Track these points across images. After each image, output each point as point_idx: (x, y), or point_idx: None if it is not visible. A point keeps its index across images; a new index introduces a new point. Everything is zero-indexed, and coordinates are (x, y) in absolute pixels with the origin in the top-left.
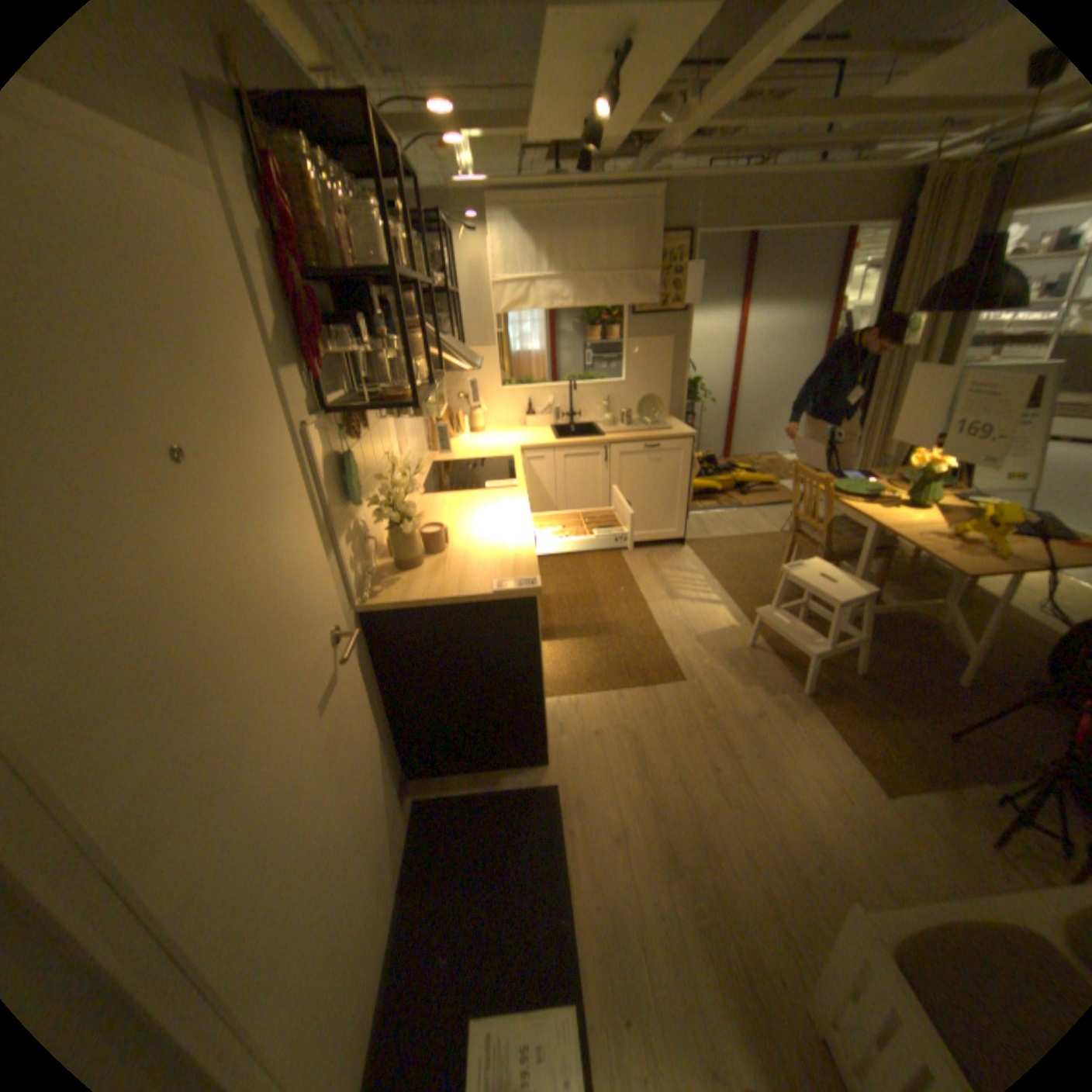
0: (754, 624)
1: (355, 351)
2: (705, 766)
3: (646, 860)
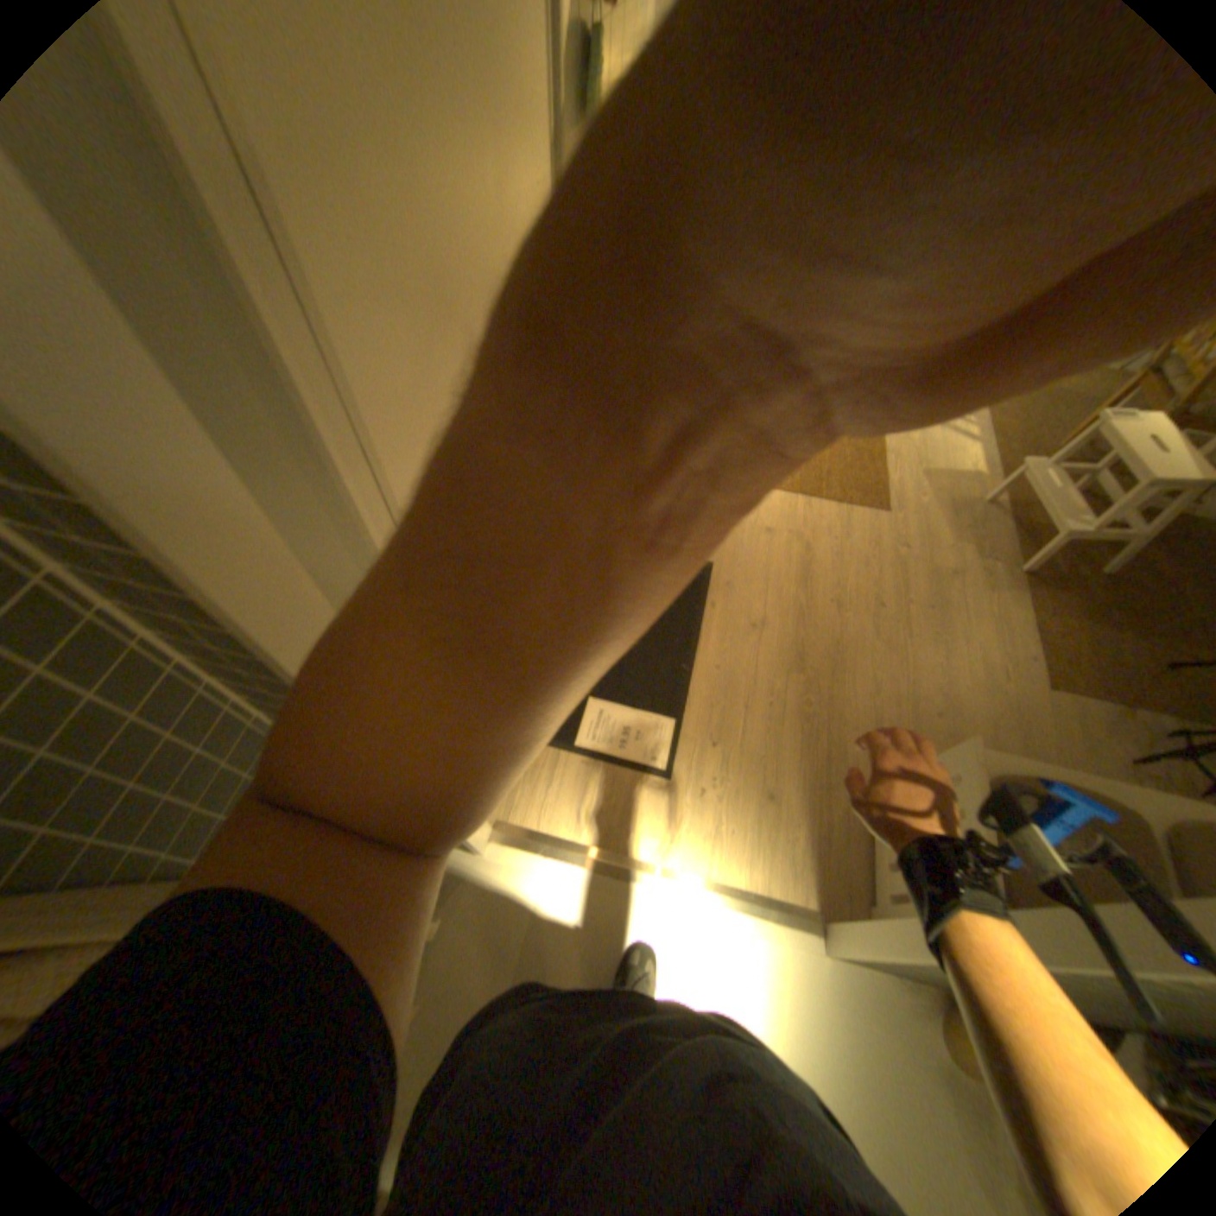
0: (1008, 477)
1: None
2: (871, 597)
3: (775, 650)
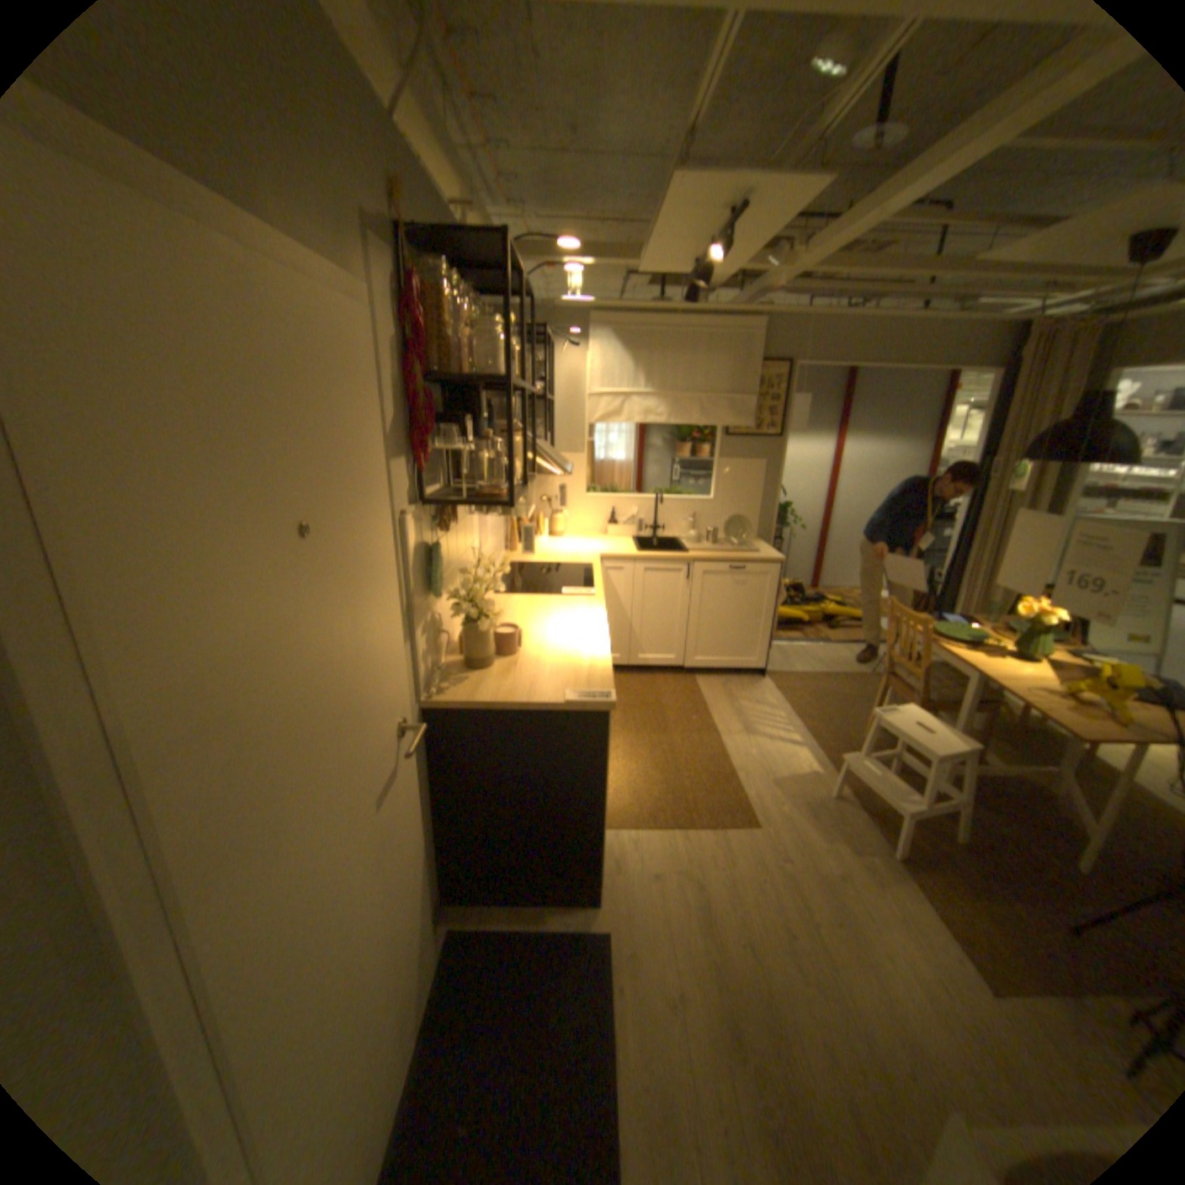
0: (839, 772)
1: (460, 448)
2: (778, 930)
3: (705, 1035)
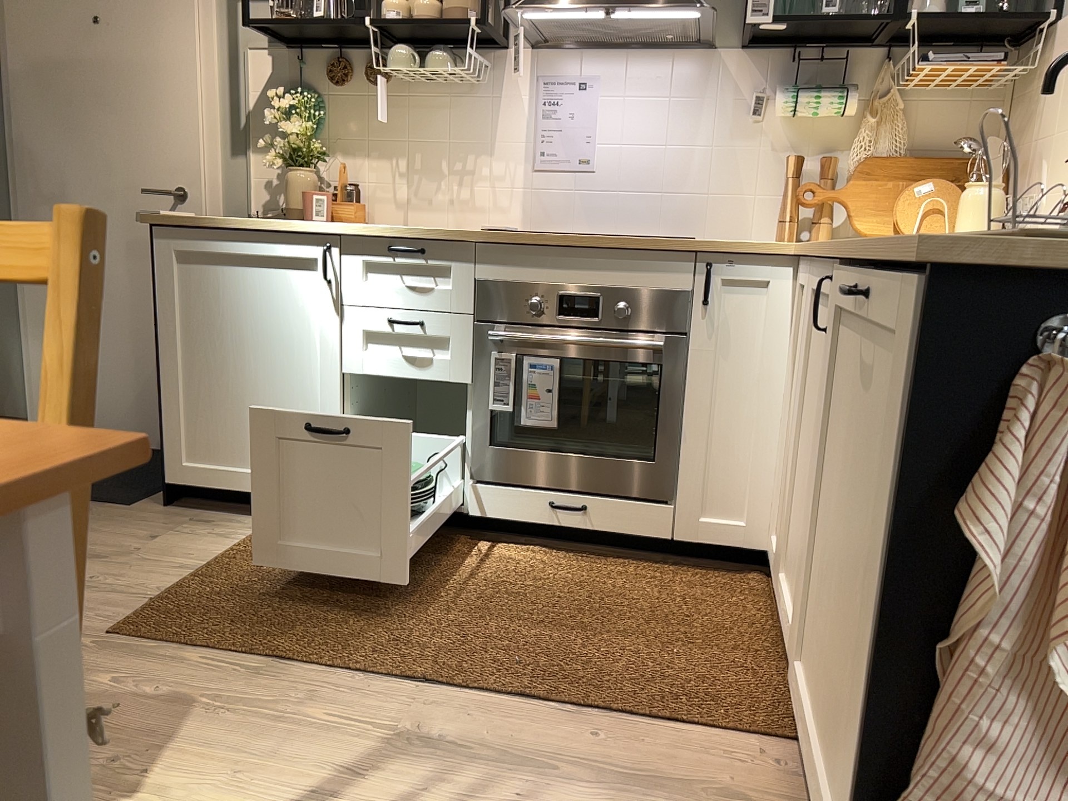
0: None
1: None
2: None
3: None
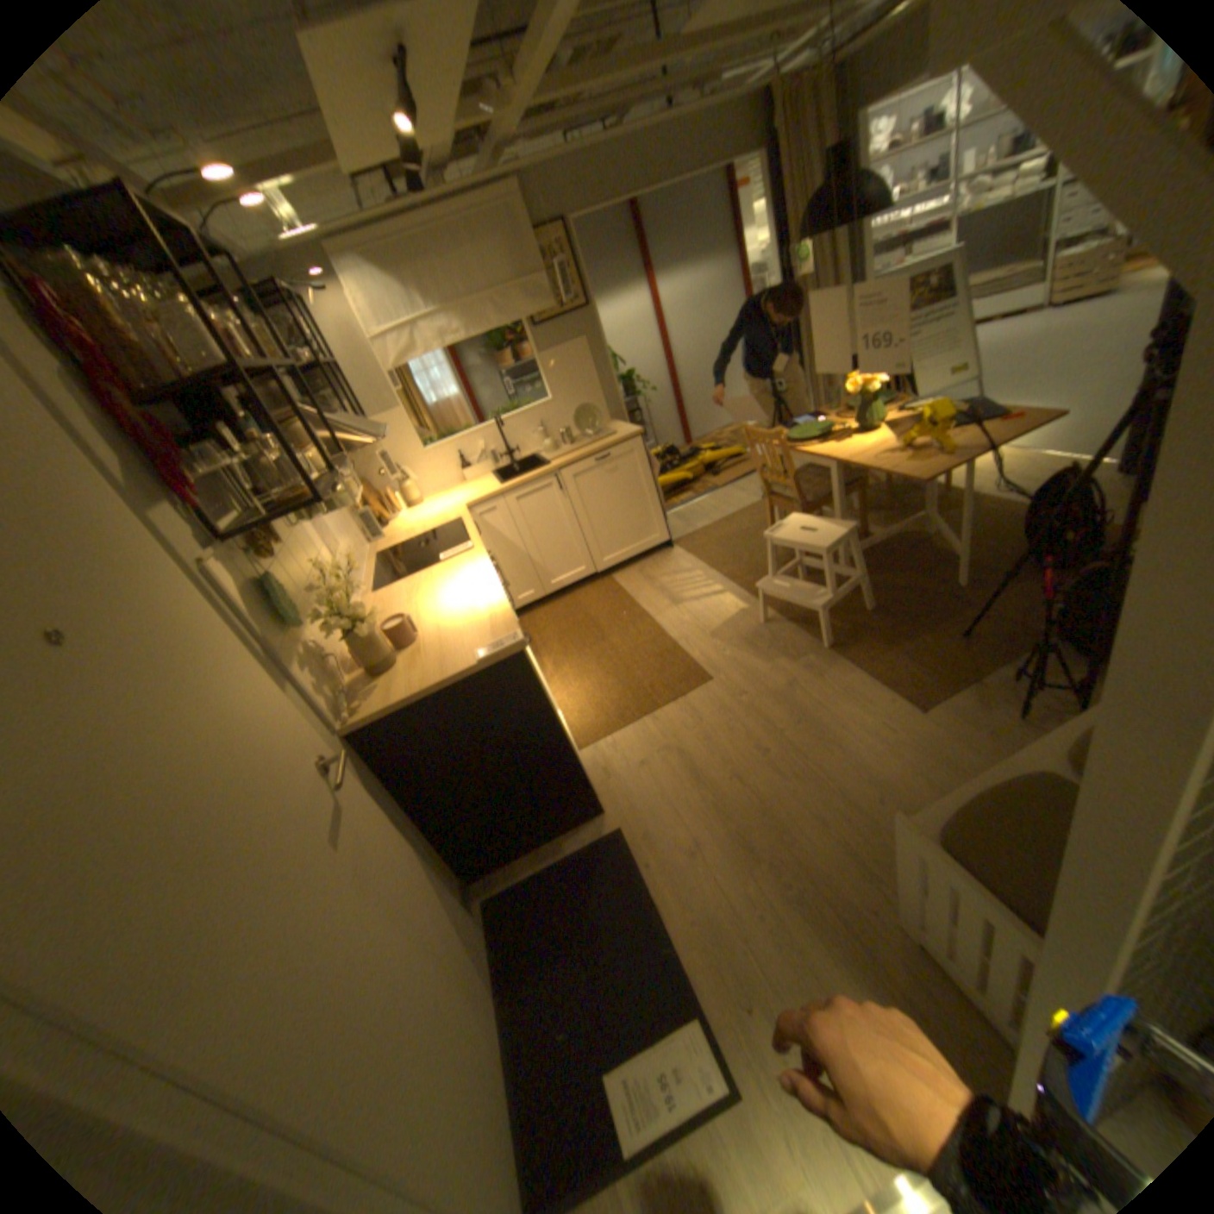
0: (760, 599)
1: (227, 464)
2: (752, 751)
3: (723, 860)
